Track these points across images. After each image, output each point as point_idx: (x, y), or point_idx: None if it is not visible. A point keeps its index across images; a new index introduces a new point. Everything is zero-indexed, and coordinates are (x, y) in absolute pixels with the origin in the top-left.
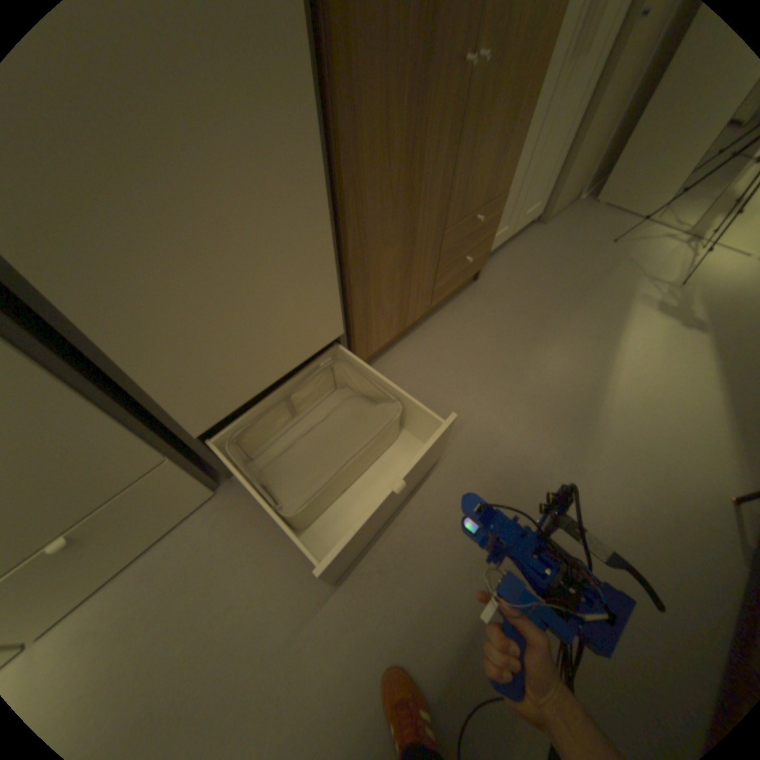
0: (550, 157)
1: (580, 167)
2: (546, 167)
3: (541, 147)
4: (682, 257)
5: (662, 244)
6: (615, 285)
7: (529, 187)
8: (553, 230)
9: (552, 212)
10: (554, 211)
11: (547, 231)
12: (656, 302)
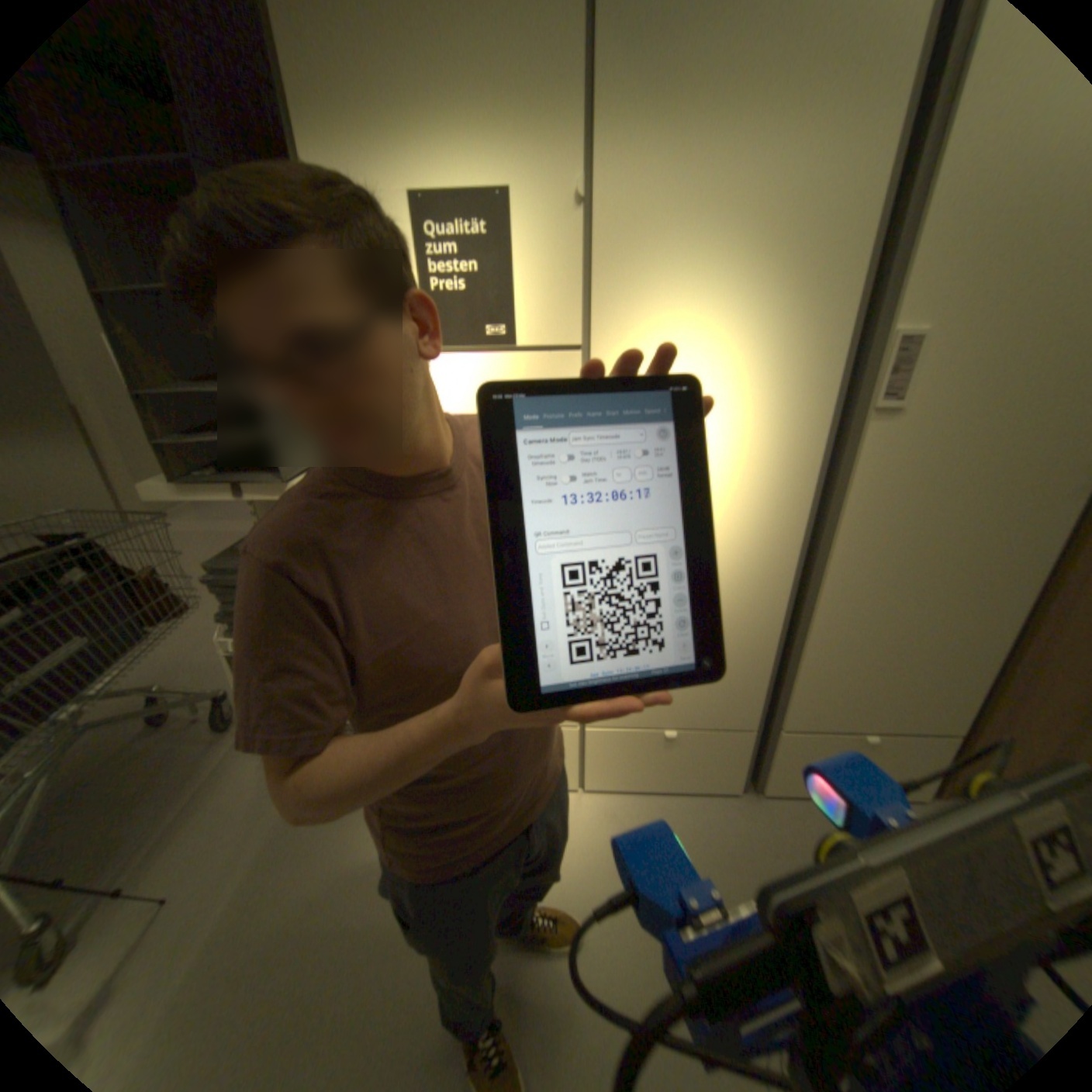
0: None
1: None
2: None
3: None
4: None
5: None
6: None
7: None
8: None
9: None
10: None
11: None
12: None
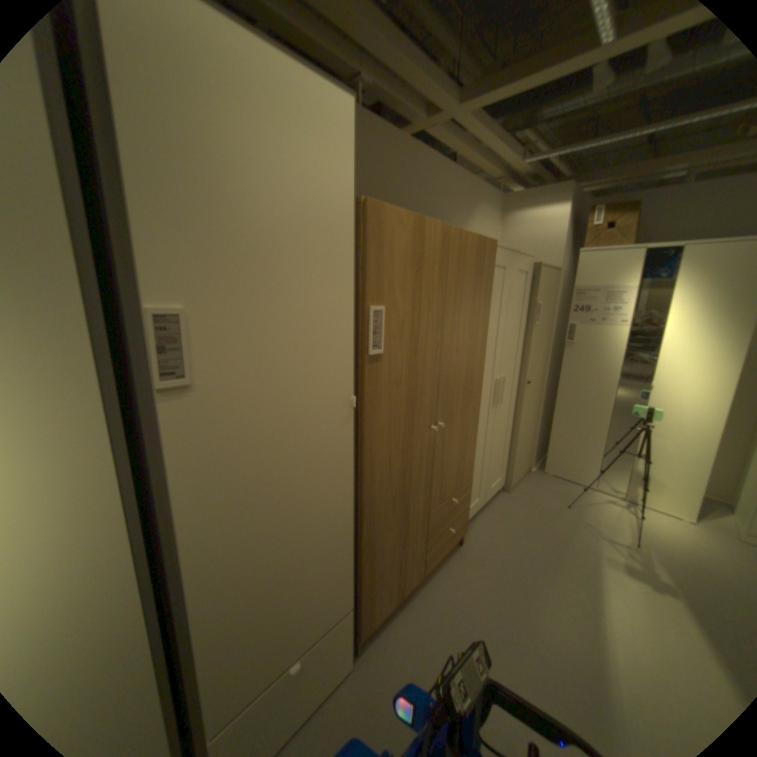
0: (498, 451)
1: (522, 453)
2: (497, 457)
3: (489, 447)
4: (629, 522)
5: (608, 510)
6: (581, 549)
7: (488, 470)
8: (517, 497)
9: (512, 484)
10: (514, 483)
11: (512, 499)
12: (623, 567)
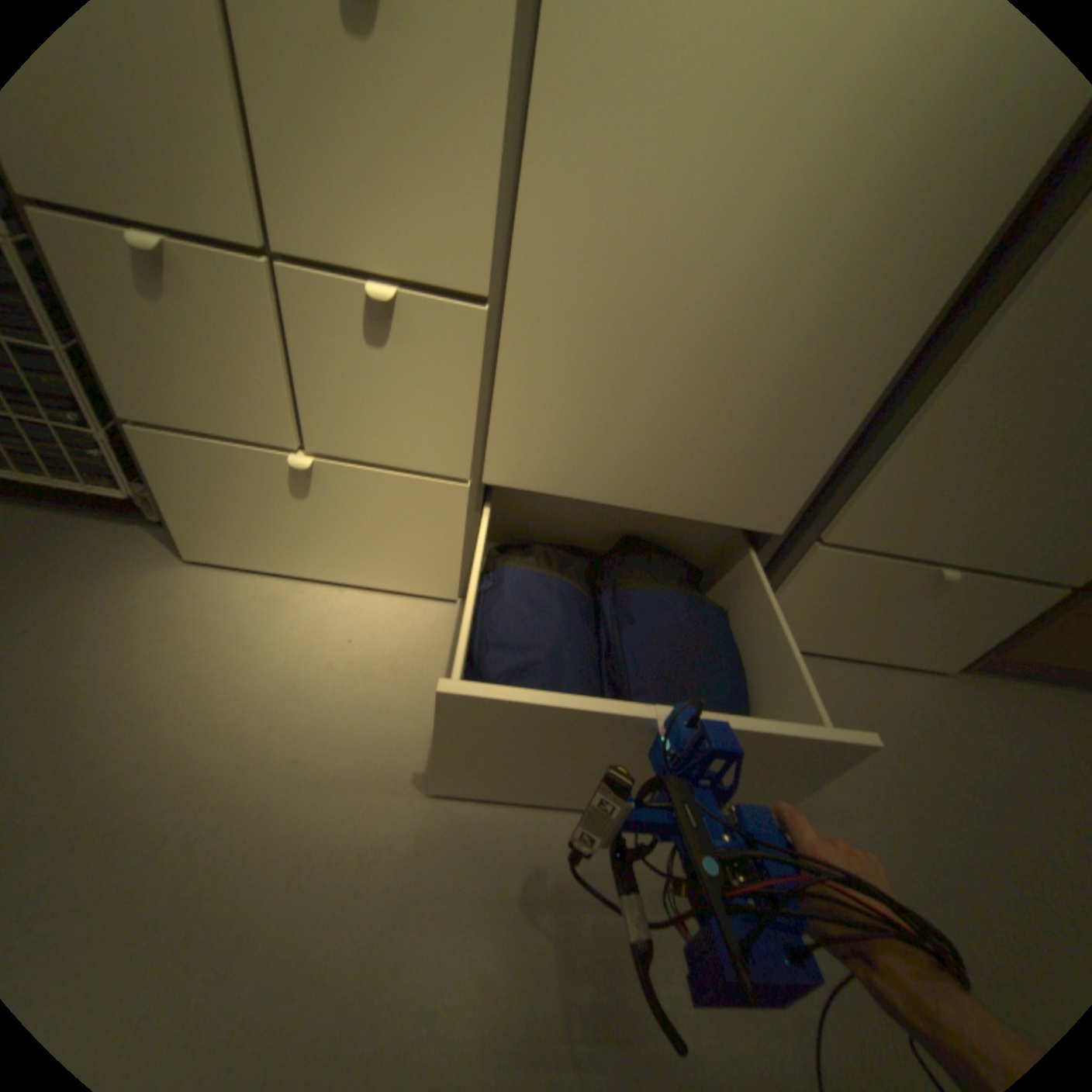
0: None
1: None
2: None
3: None
4: None
5: None
6: None
7: None
8: None
9: None
10: None
11: None
12: None
